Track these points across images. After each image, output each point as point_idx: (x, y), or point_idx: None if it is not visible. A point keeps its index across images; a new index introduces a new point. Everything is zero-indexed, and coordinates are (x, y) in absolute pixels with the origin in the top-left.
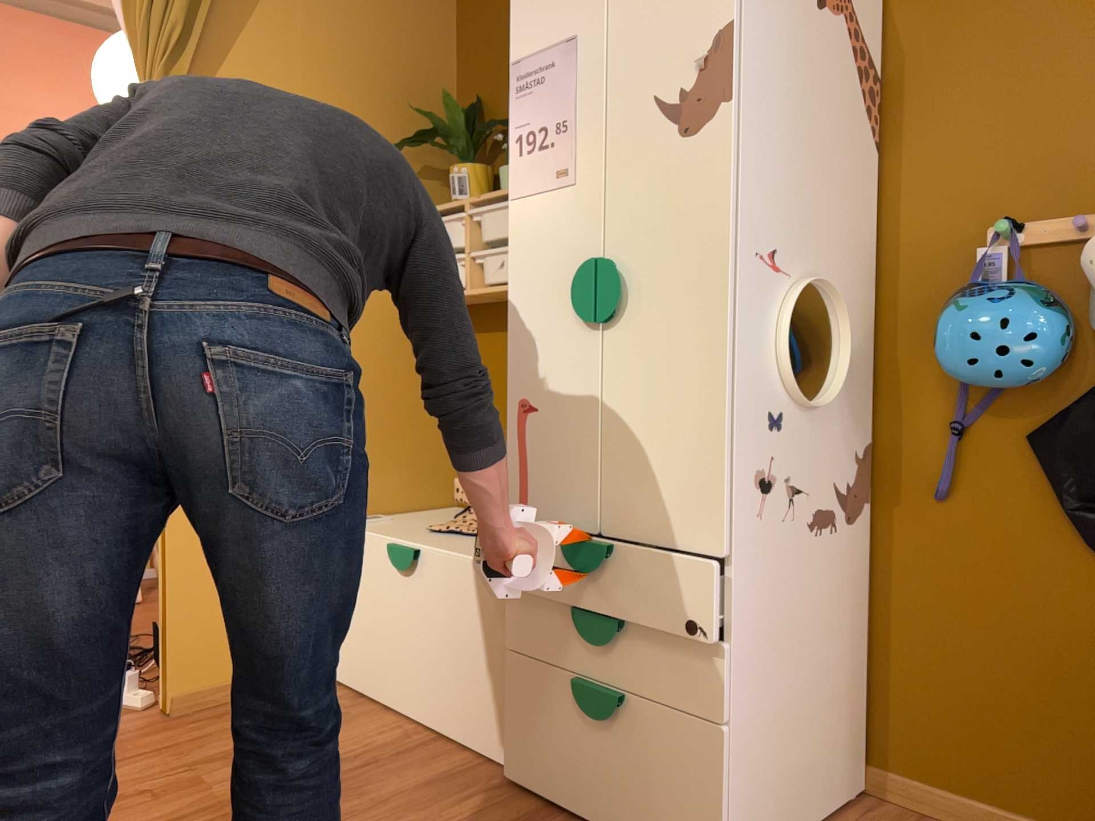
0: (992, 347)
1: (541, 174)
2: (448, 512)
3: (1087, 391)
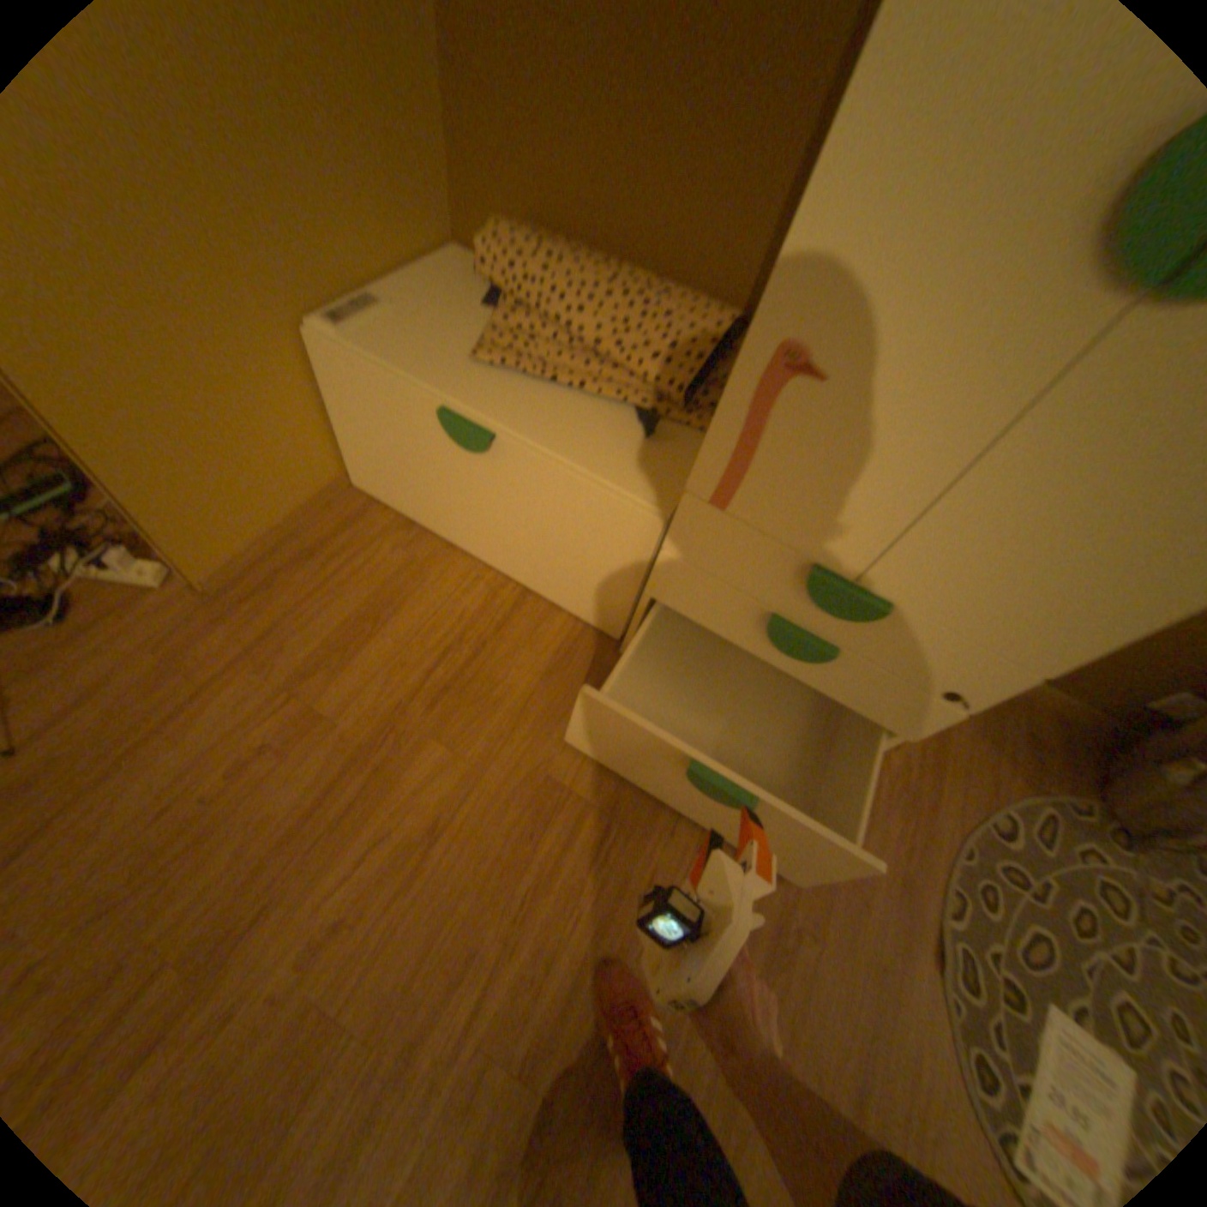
0: None
1: None
2: (454, 264)
3: None
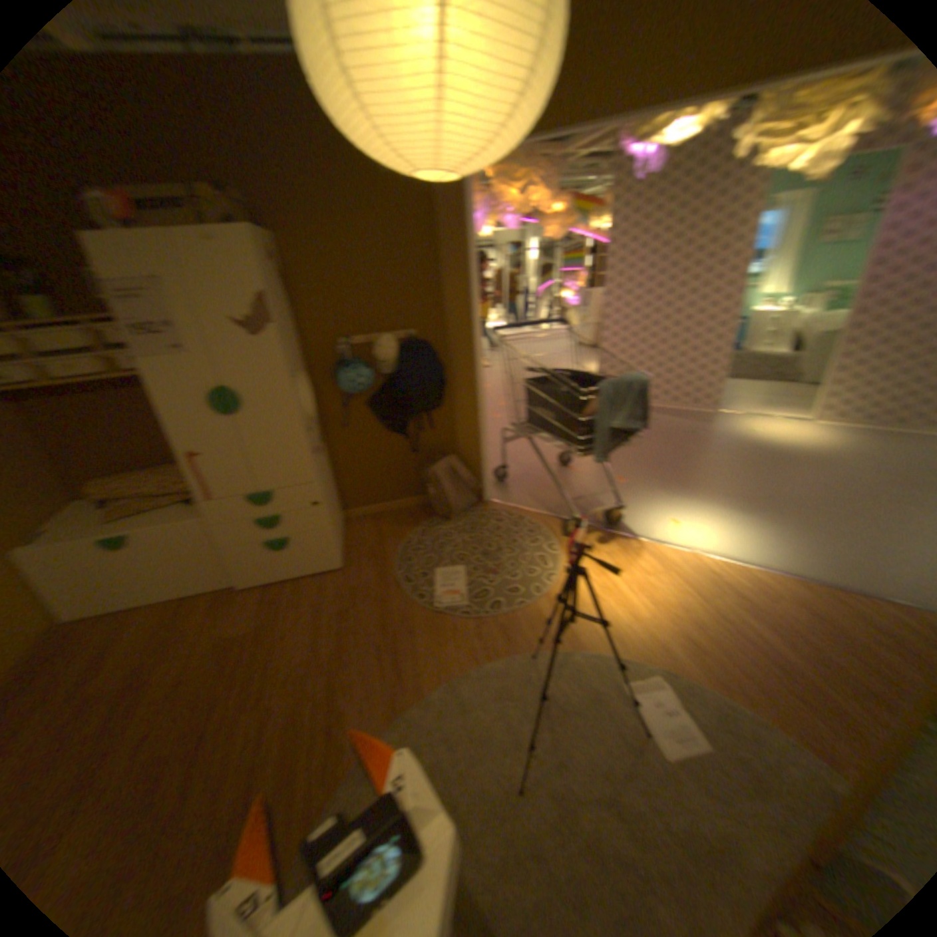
0: (354, 386)
1: (152, 349)
2: (69, 510)
3: (375, 390)
